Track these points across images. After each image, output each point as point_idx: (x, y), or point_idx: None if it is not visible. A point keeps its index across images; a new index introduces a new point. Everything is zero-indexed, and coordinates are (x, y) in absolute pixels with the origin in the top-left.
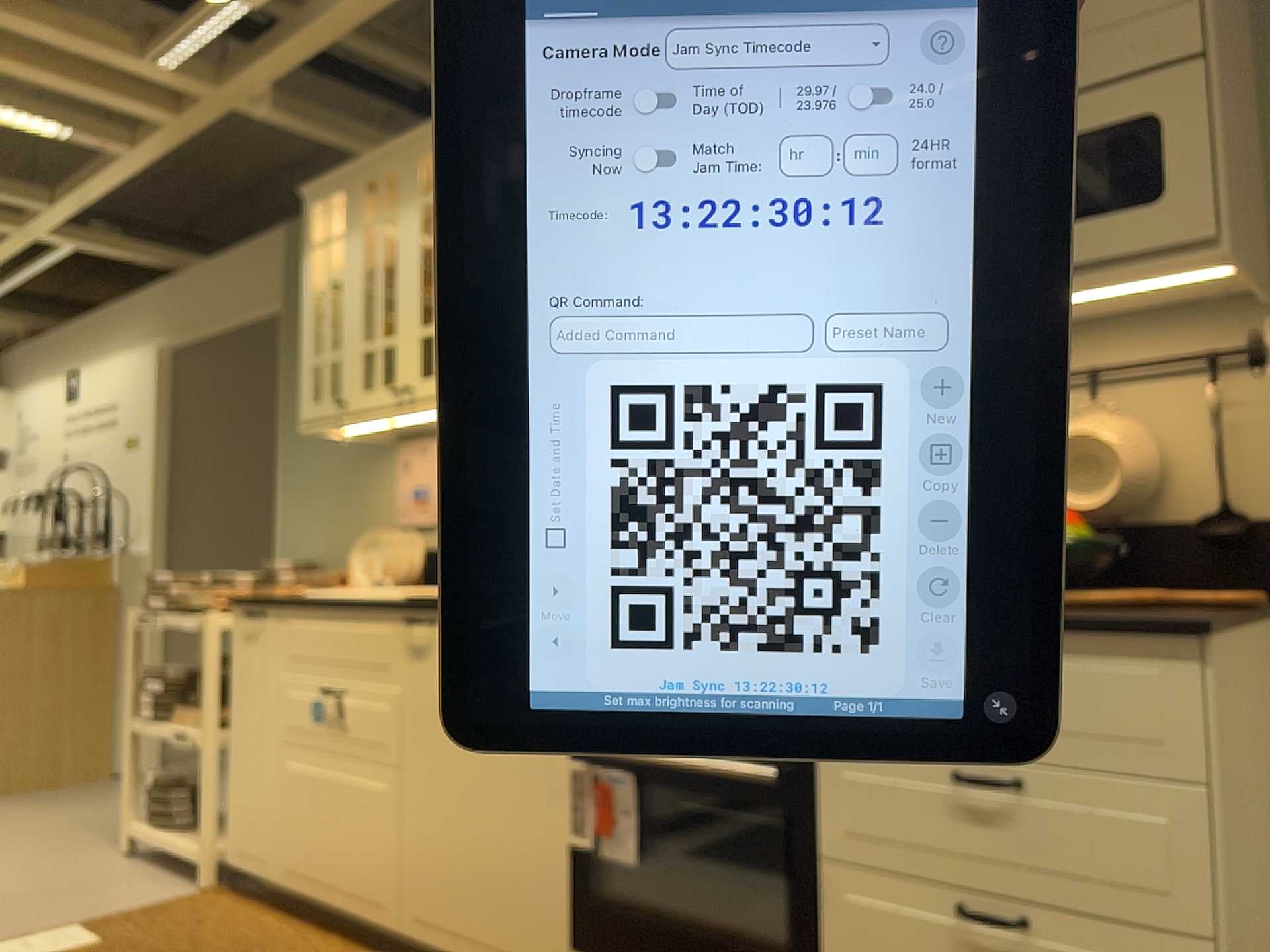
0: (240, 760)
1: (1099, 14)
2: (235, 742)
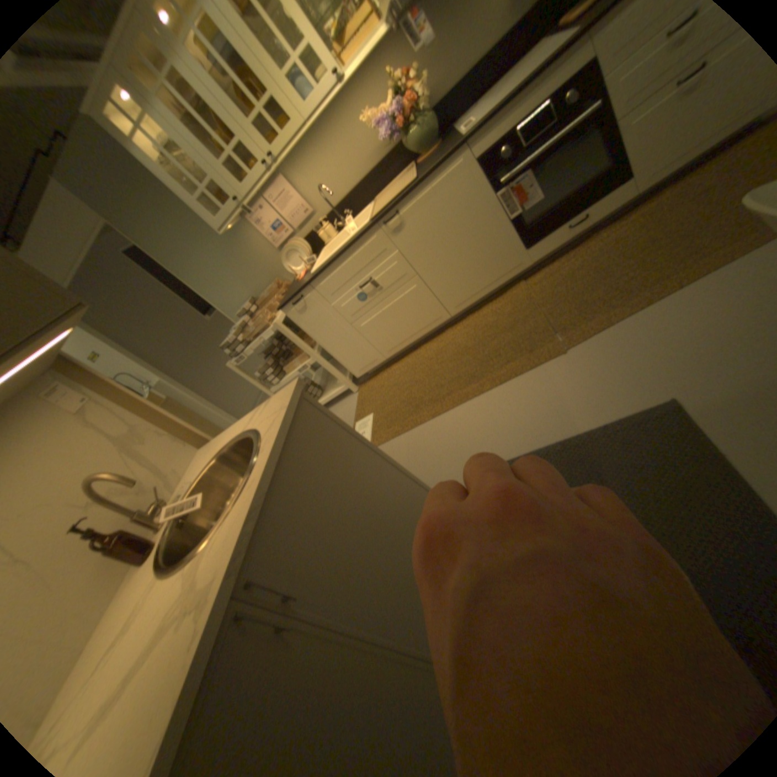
0: (338, 346)
1: None
2: (330, 344)
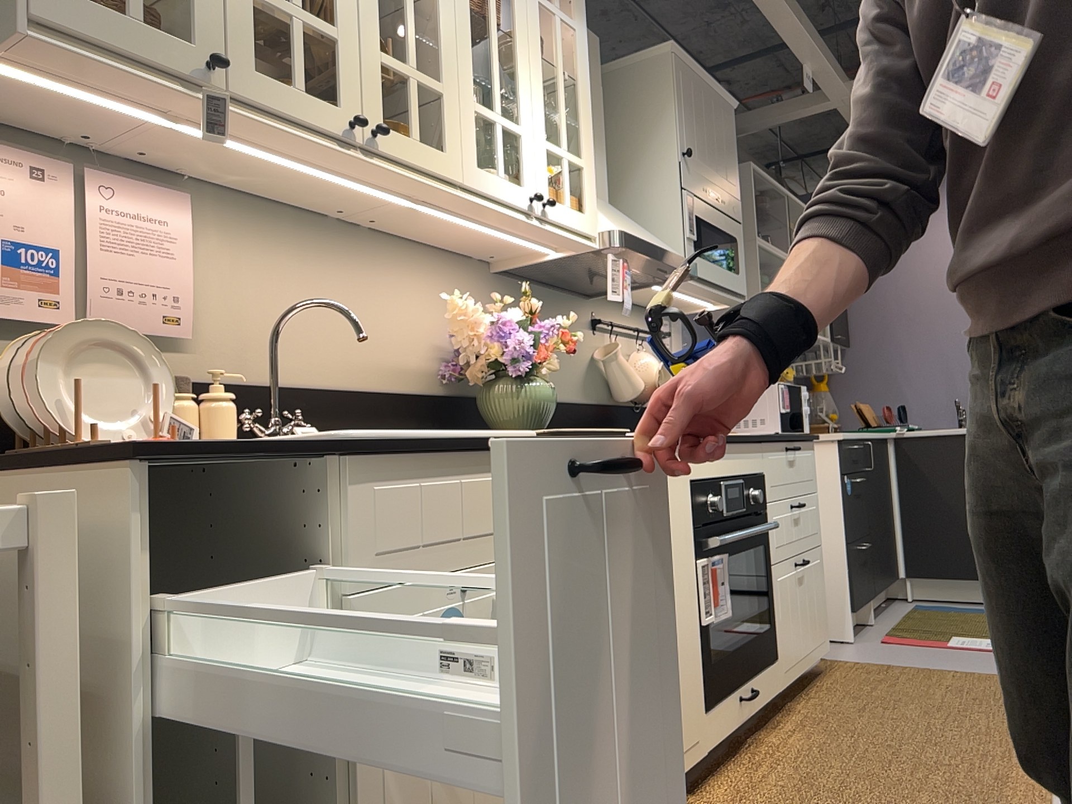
0: None
1: (728, 187)
2: None
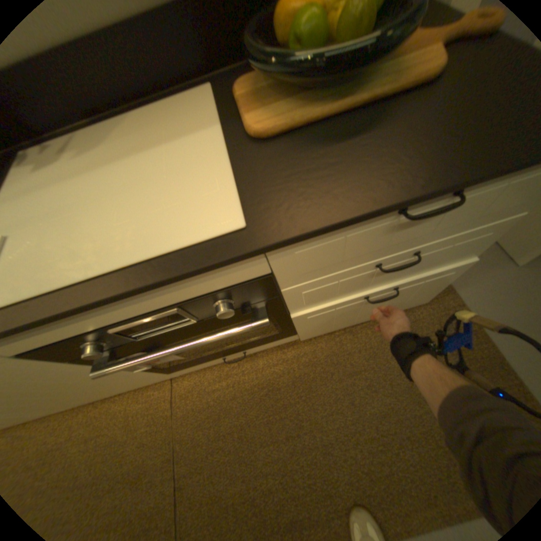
0: None
1: None
2: None
